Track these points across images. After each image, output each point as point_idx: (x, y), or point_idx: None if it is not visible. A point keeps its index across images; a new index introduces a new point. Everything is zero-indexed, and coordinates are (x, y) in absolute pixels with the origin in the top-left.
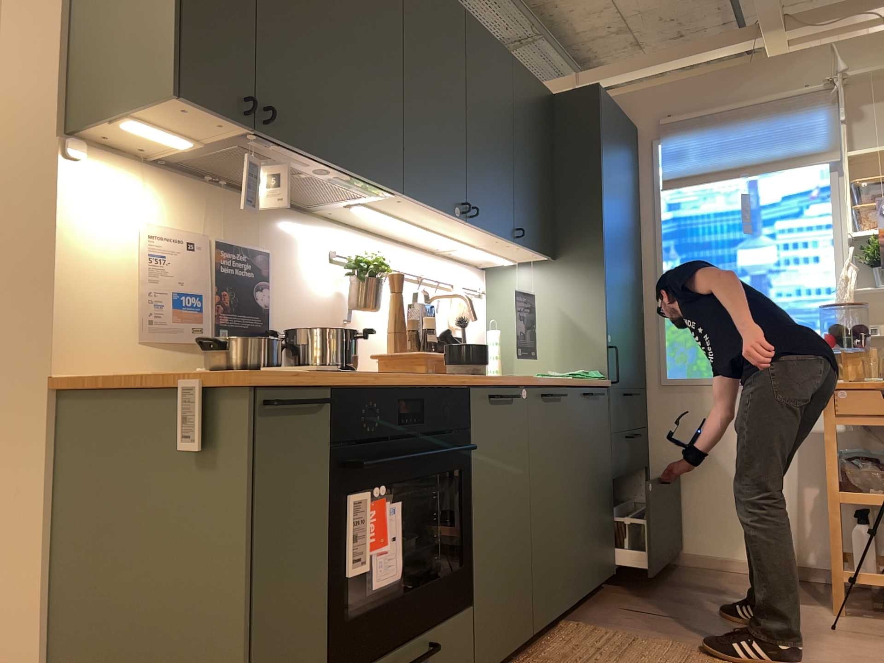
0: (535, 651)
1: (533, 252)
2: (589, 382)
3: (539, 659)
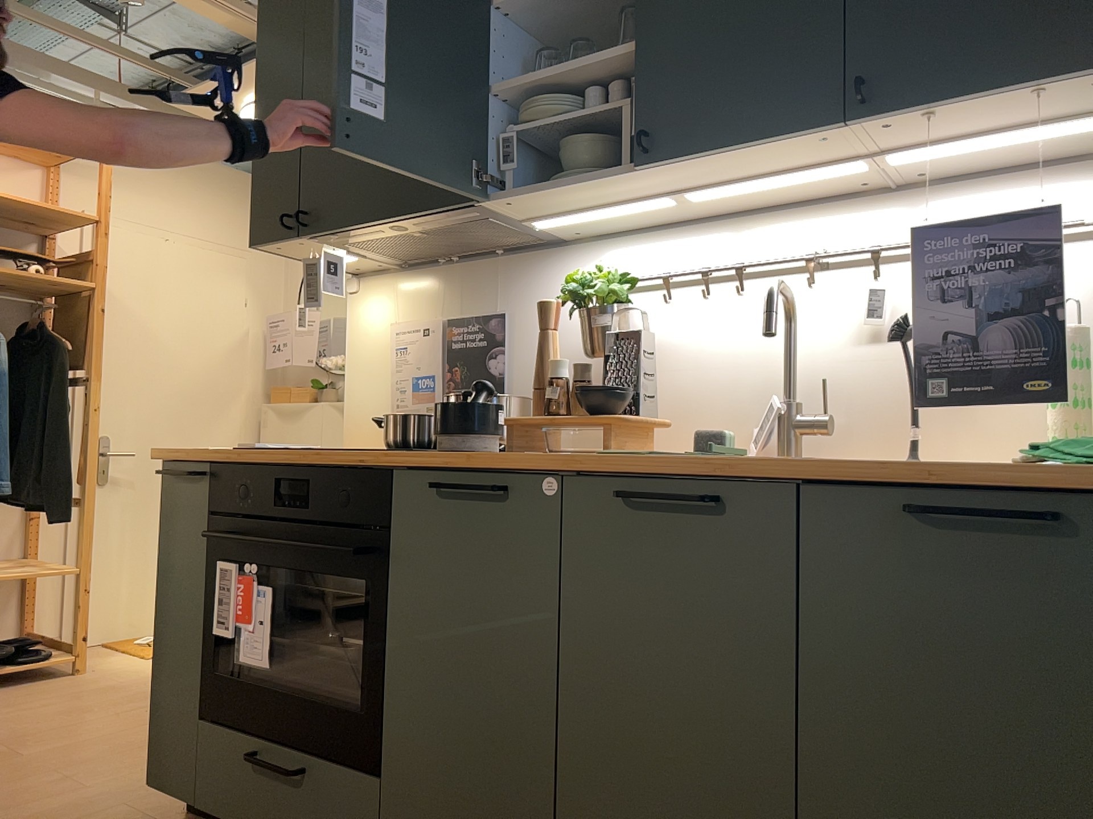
0: None
1: (1014, 96)
2: (999, 473)
3: None
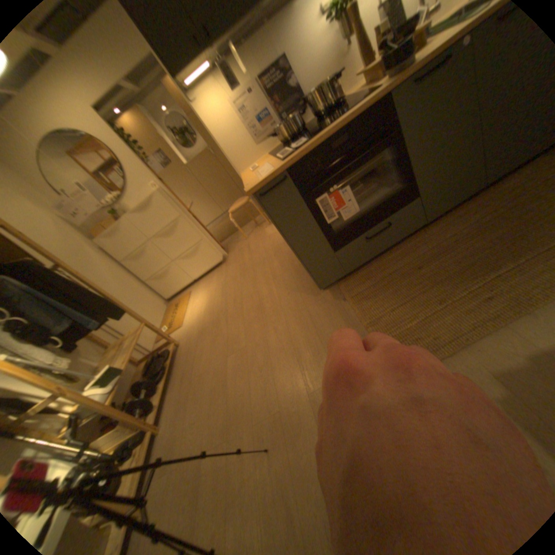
0: (495, 187)
1: None
2: None
3: (492, 194)
